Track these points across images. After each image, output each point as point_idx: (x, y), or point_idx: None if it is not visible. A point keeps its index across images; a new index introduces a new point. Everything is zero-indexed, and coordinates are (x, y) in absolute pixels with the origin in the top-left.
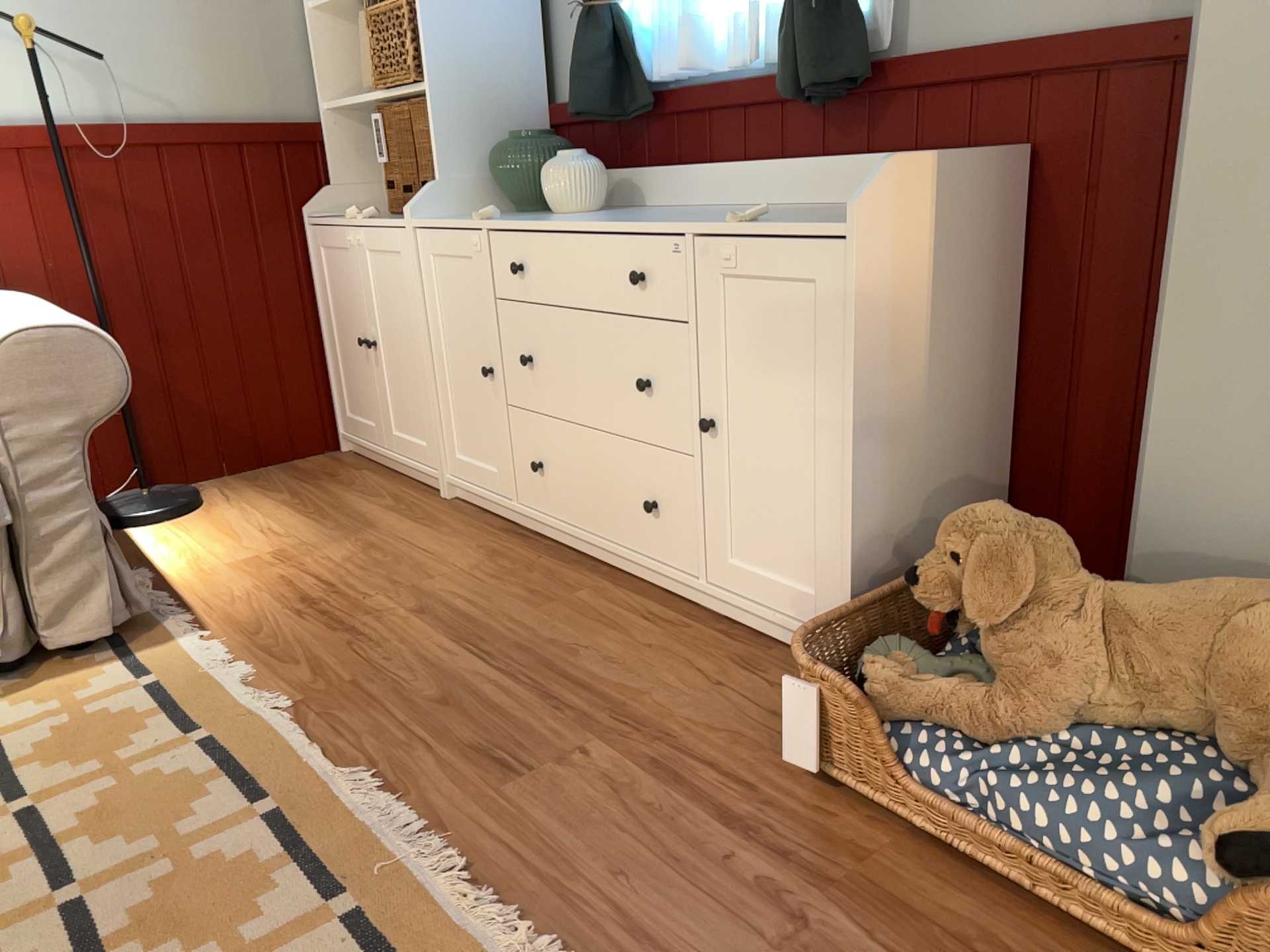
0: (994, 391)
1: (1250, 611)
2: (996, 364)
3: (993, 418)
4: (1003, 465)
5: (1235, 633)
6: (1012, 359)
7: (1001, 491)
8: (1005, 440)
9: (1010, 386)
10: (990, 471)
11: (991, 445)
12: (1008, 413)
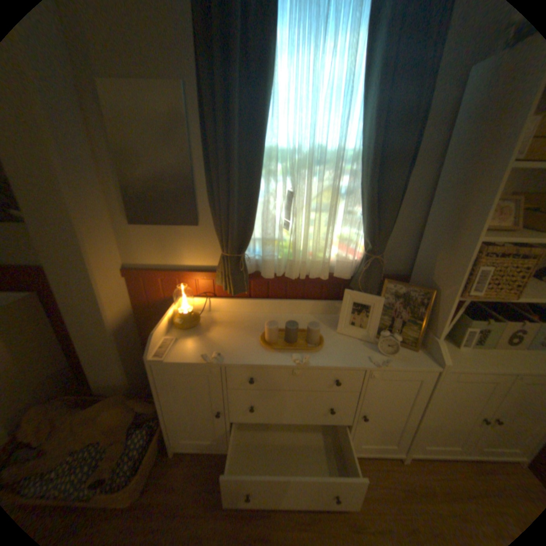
0: (51, 350)
1: (100, 416)
2: (48, 344)
3: (54, 356)
4: (64, 362)
5: (97, 422)
6: (55, 339)
7: (66, 368)
8: (62, 357)
9: (57, 345)
10: (59, 367)
11: (56, 362)
12: (60, 351)
